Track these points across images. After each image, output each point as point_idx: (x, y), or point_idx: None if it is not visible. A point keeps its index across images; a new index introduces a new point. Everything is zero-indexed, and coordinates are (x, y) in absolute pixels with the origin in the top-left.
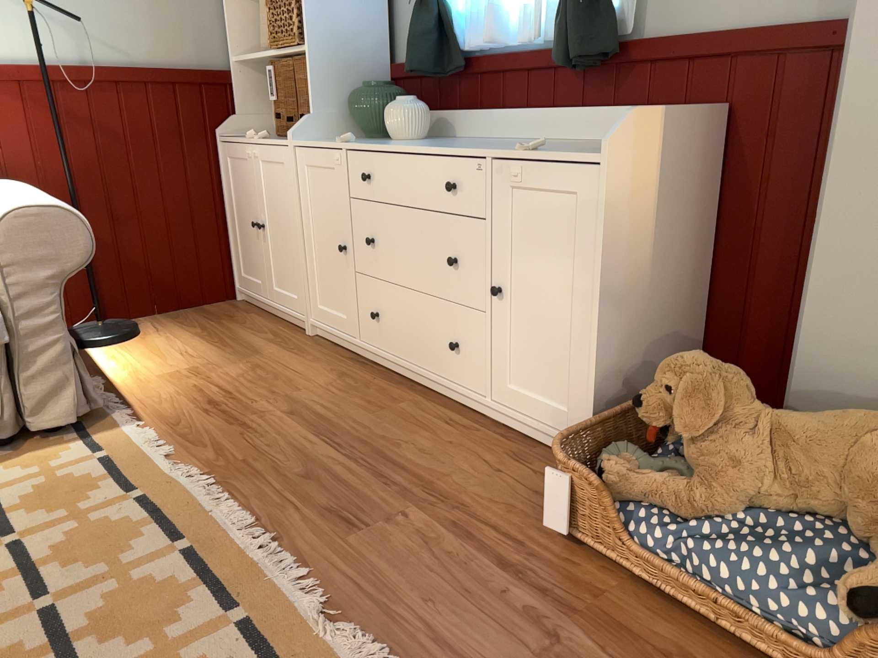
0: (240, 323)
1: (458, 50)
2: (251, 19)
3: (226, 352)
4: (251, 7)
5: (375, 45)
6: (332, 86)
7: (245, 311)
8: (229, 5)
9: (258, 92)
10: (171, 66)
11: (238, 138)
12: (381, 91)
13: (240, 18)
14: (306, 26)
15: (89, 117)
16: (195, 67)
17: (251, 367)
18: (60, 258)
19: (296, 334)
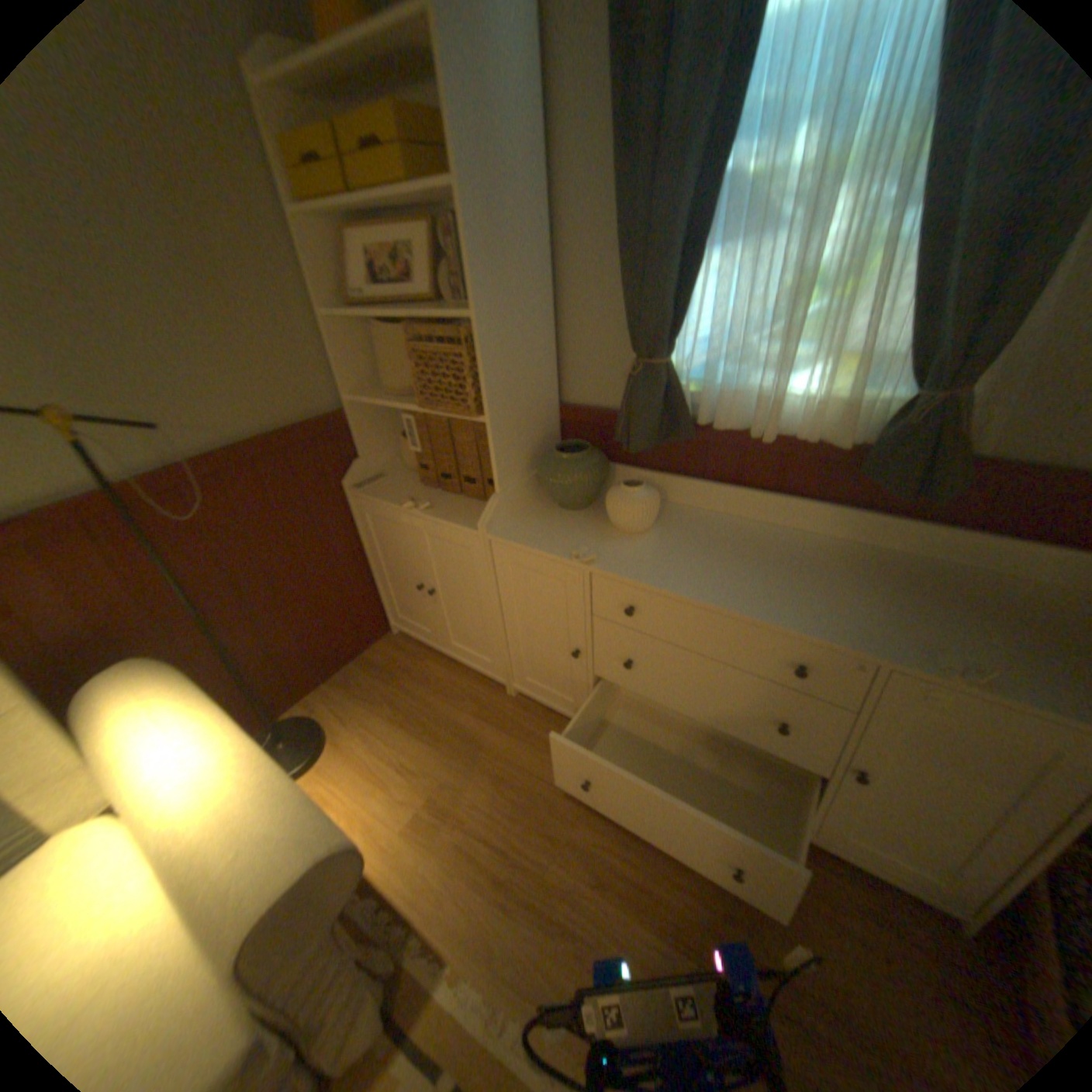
0: (425, 683)
1: (694, 420)
2: (359, 338)
3: (447, 754)
4: (356, 323)
5: (549, 387)
6: (516, 452)
7: (416, 654)
8: (330, 327)
9: (379, 422)
10: (276, 422)
11: (374, 486)
12: (590, 463)
13: (346, 341)
14: (489, 394)
15: (192, 521)
16: (303, 413)
17: (492, 781)
18: (328, 909)
19: (498, 694)
